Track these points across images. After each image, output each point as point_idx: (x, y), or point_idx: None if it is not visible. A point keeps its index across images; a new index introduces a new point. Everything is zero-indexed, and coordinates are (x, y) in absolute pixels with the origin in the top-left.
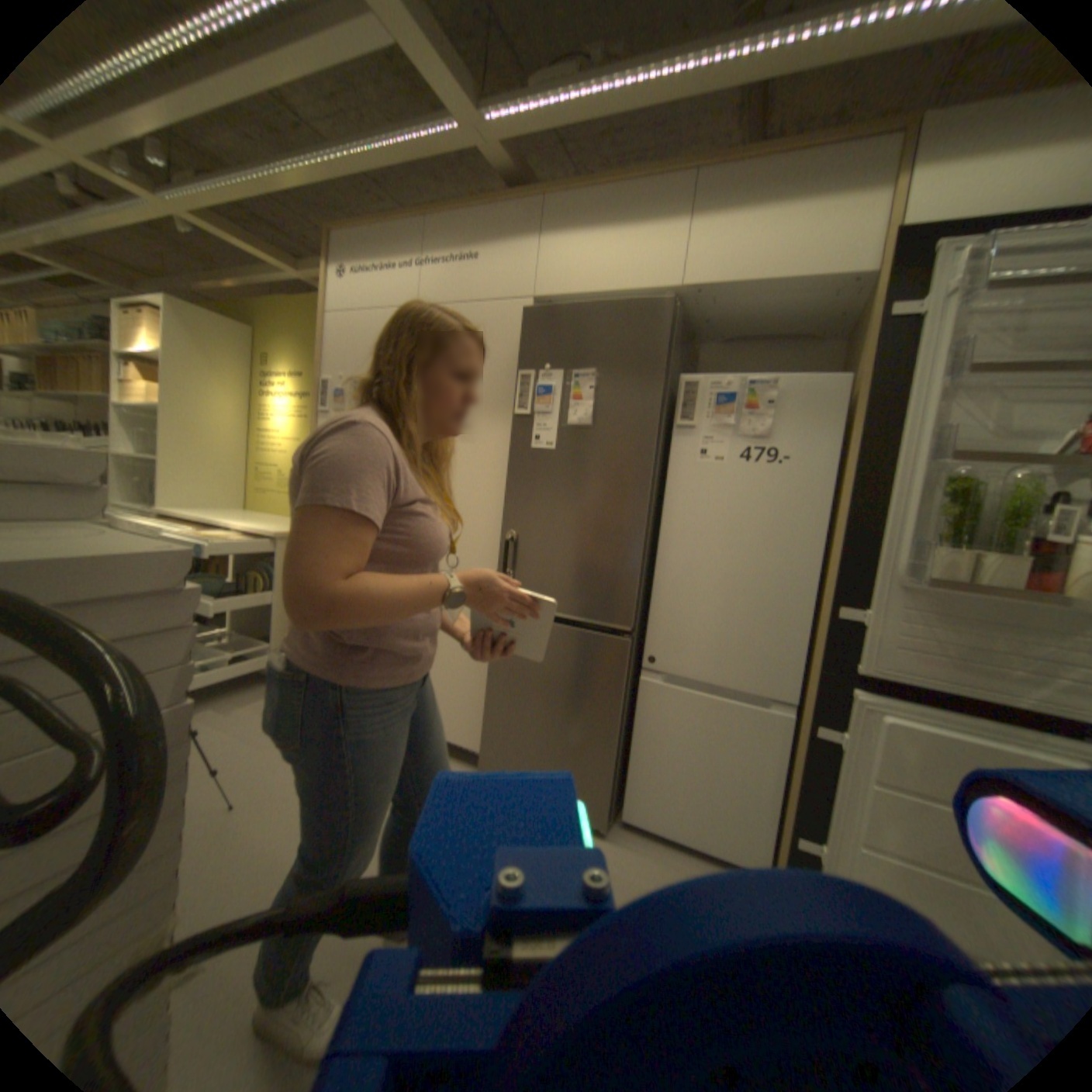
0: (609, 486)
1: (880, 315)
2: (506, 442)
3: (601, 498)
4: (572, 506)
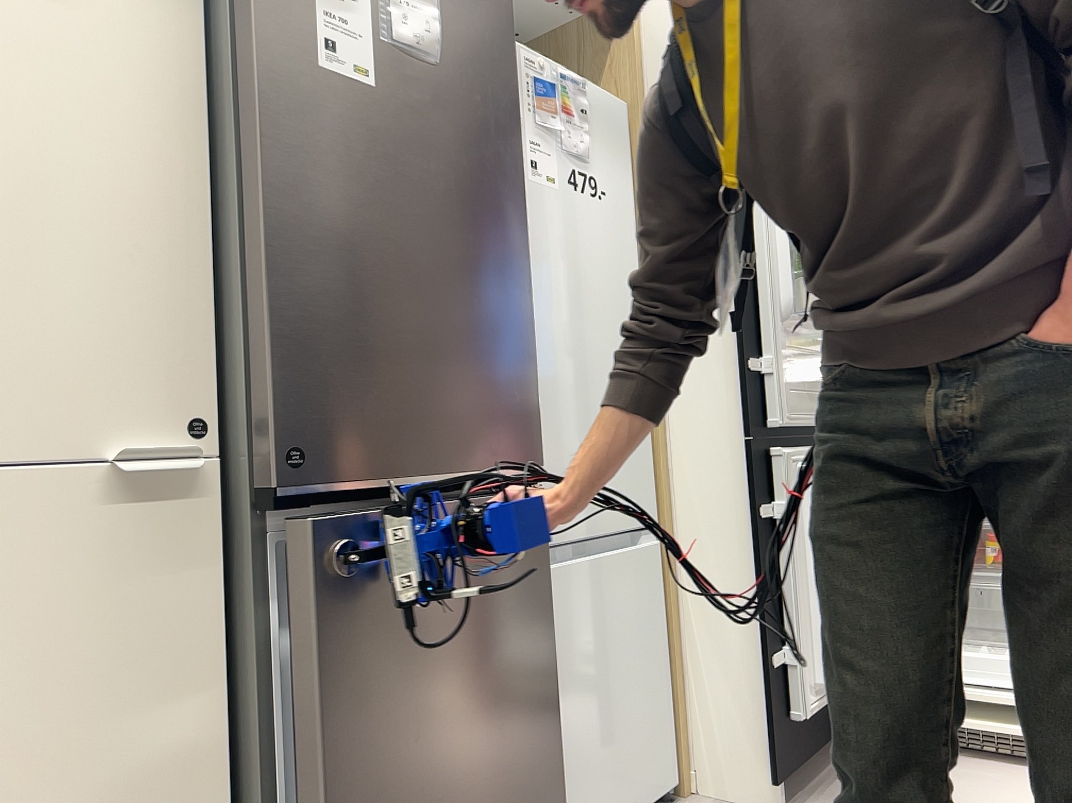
0: (478, 192)
1: (639, 44)
2: (165, 31)
3: (471, 215)
4: (427, 226)
